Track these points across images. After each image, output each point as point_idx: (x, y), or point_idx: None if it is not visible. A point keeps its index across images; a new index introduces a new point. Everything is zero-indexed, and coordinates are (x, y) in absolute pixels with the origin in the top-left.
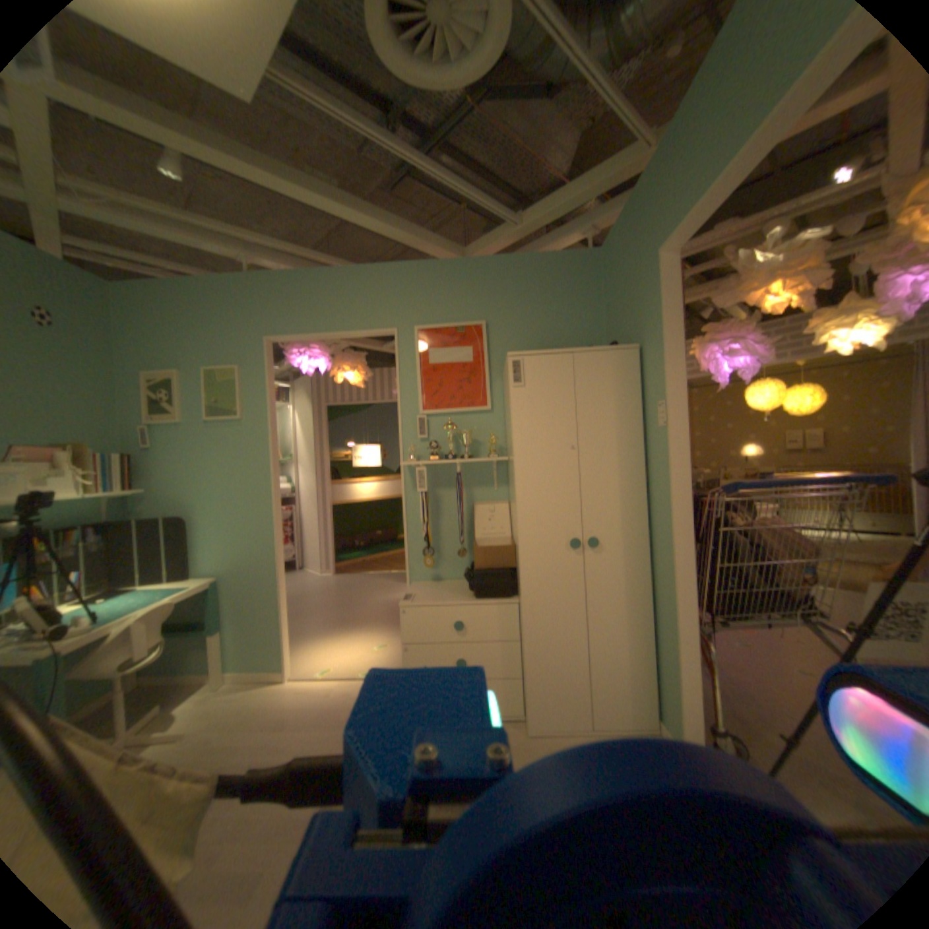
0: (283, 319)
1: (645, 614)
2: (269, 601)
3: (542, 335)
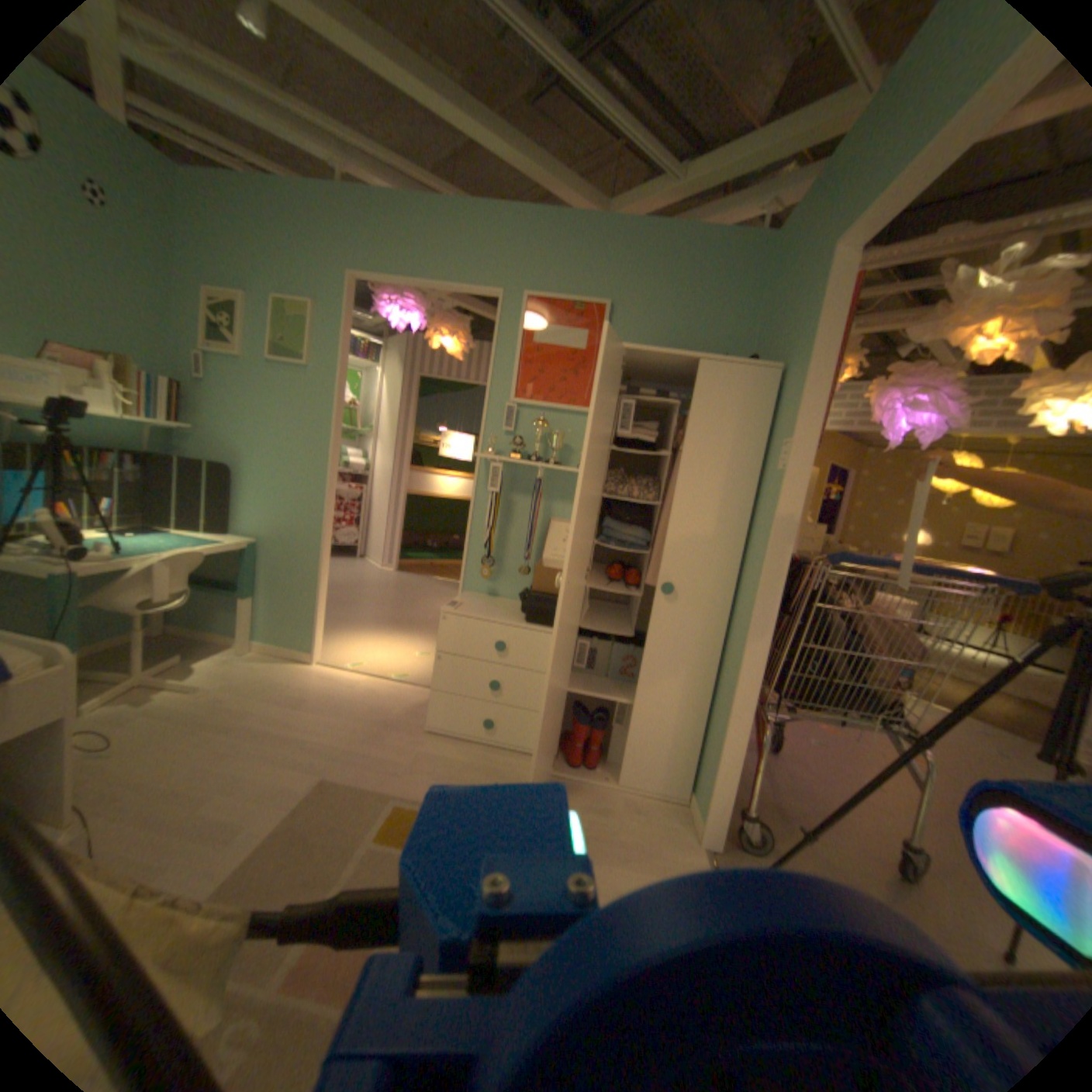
0: (371, 252)
1: (705, 679)
2: (308, 577)
3: (676, 333)
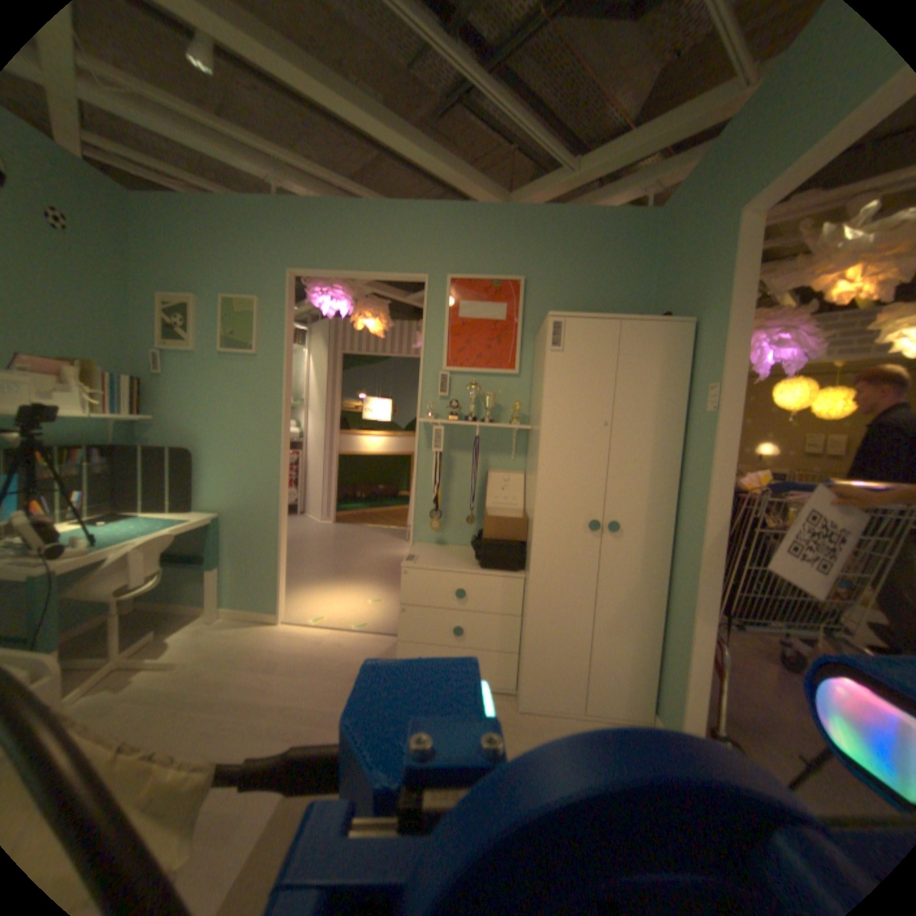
0: (309, 251)
1: (658, 606)
2: (269, 543)
3: (584, 299)
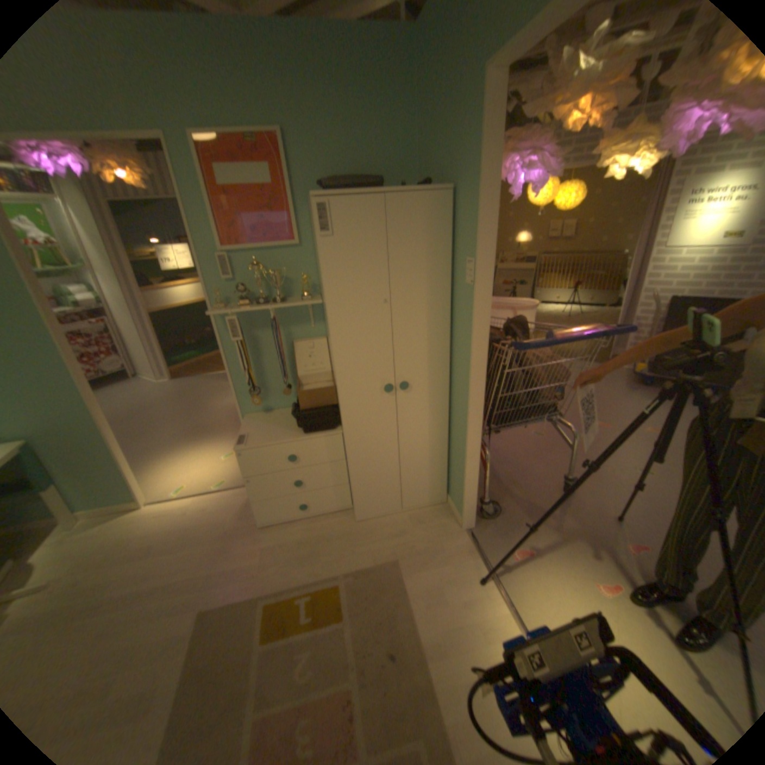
0: None
1: (441, 431)
2: (97, 449)
3: (349, 149)
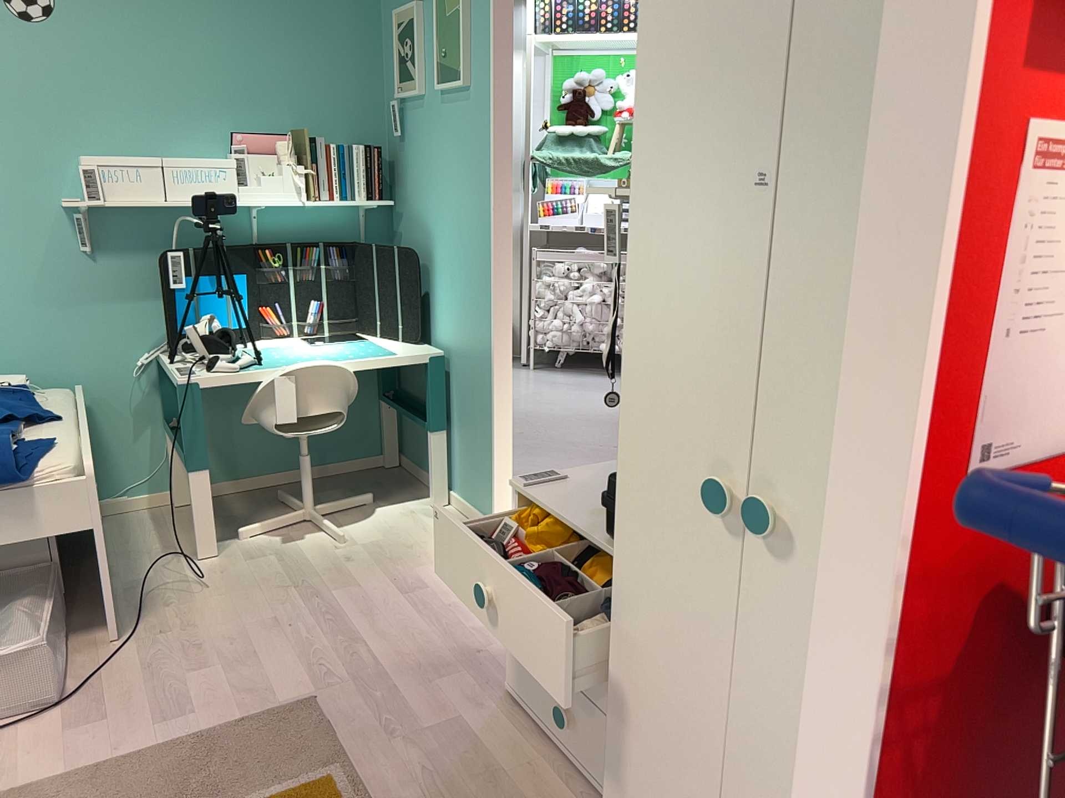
0: None
1: None
2: (486, 405)
3: None
